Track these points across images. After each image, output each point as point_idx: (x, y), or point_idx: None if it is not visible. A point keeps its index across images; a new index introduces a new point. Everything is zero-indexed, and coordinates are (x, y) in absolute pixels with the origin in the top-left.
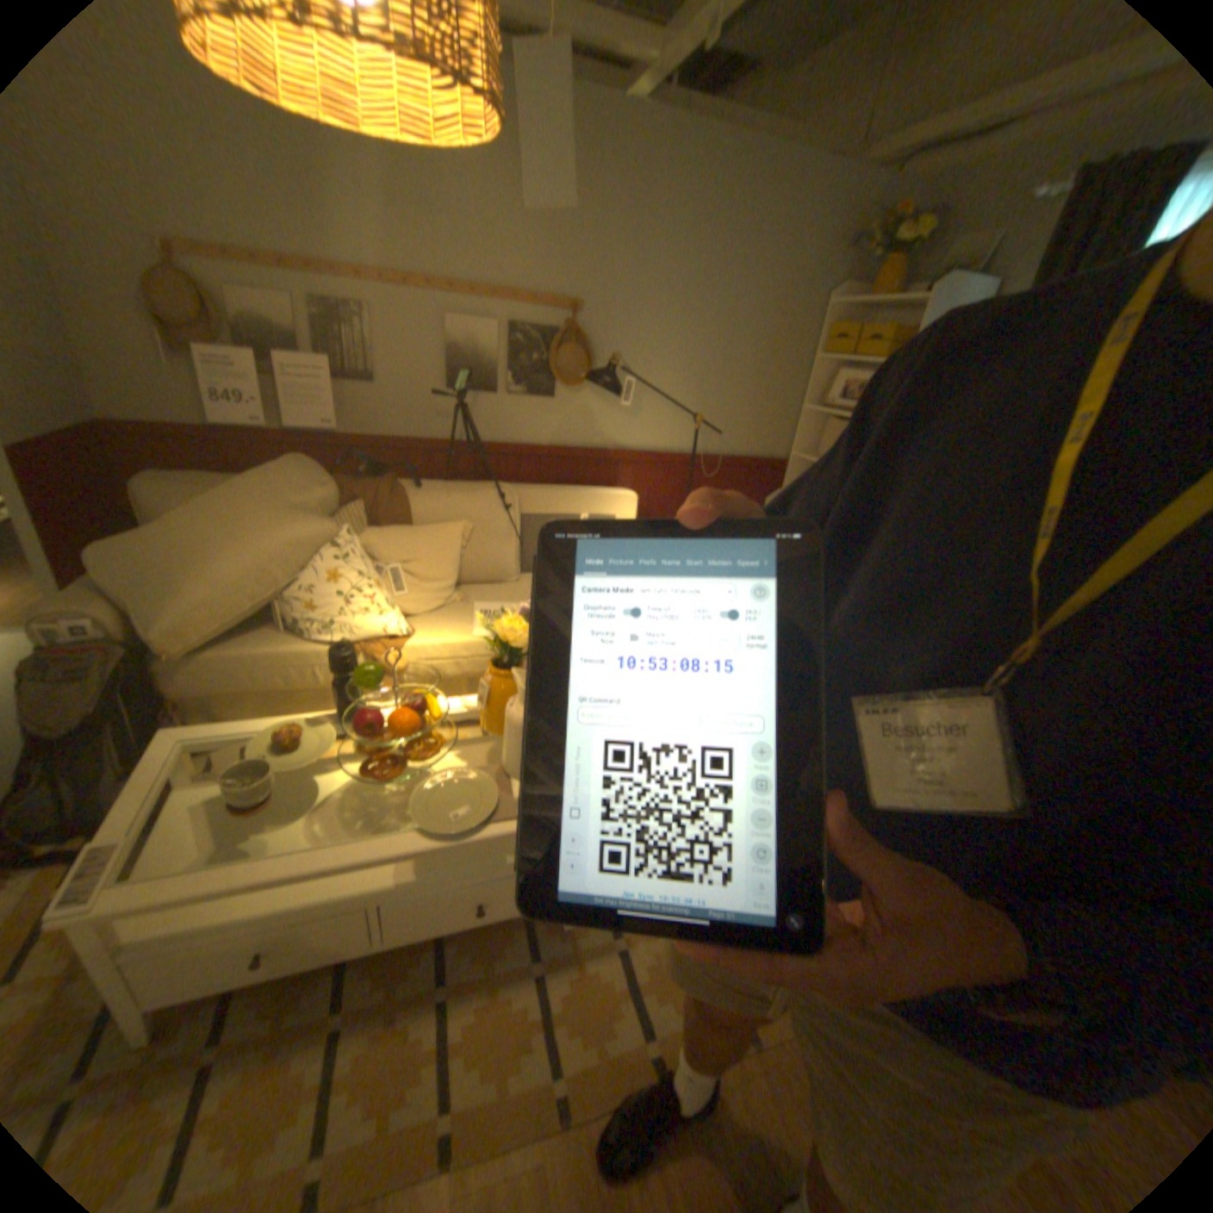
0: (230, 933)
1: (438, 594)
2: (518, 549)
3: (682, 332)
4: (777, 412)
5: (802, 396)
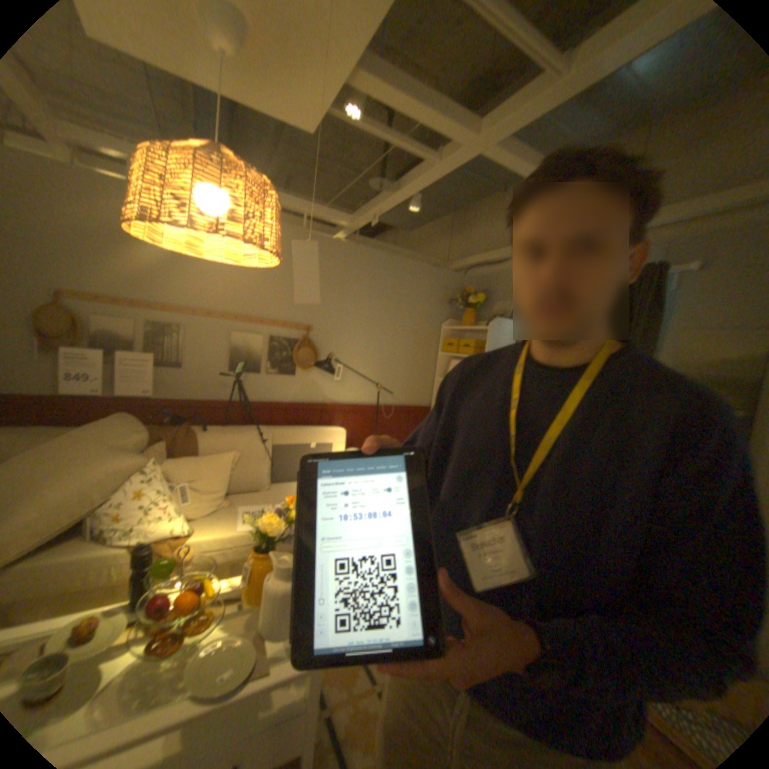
0: None
1: (212, 503)
2: (270, 468)
3: (367, 341)
4: (421, 381)
5: (433, 373)
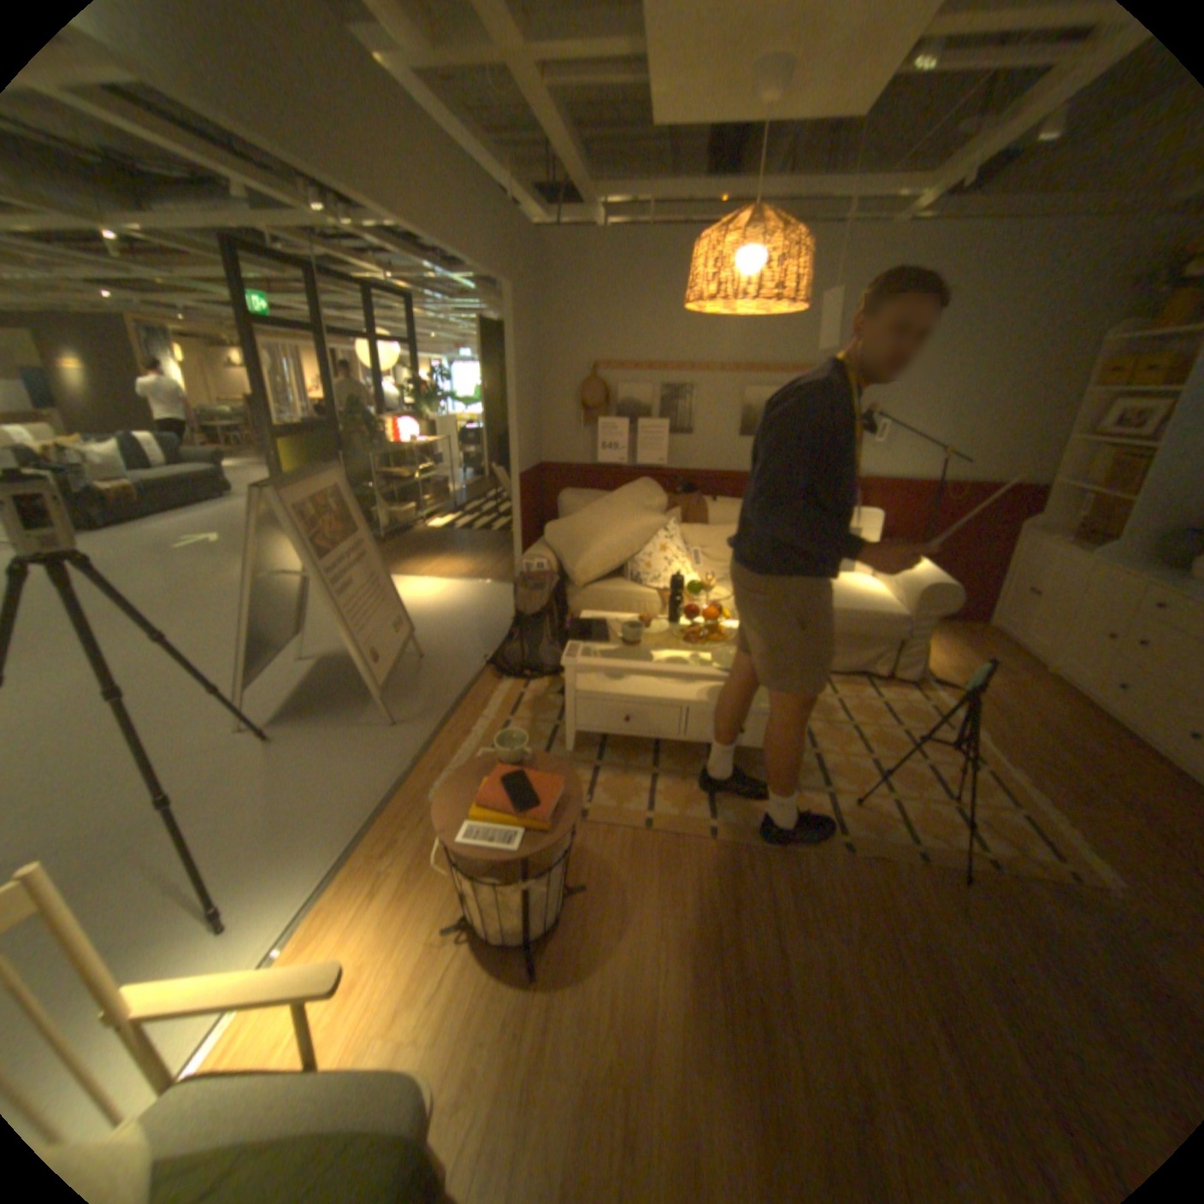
0: (619, 698)
1: (720, 571)
2: None
3: (937, 381)
4: (1038, 442)
5: (1069, 427)
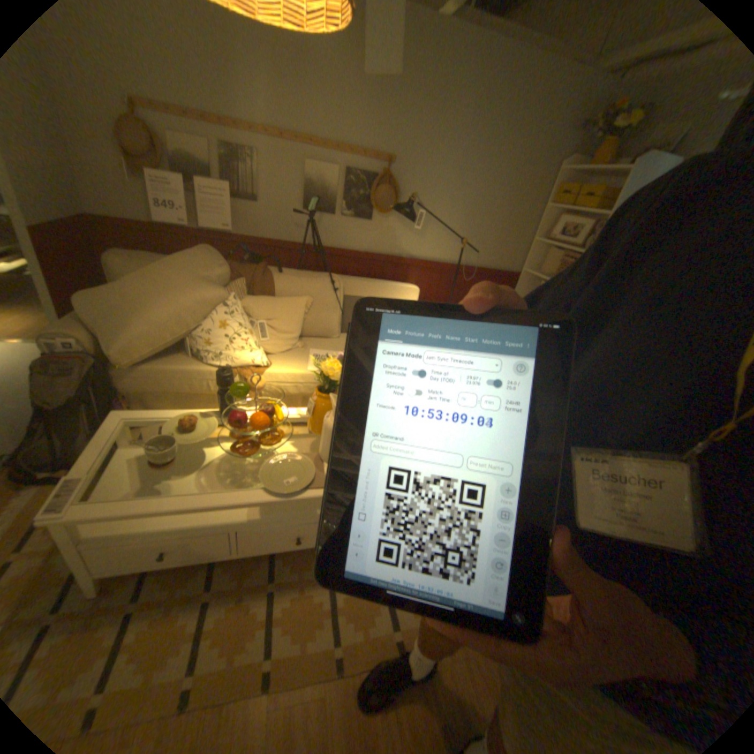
0: (145, 538)
1: (287, 341)
2: (340, 317)
3: (459, 181)
4: (517, 240)
5: (534, 231)
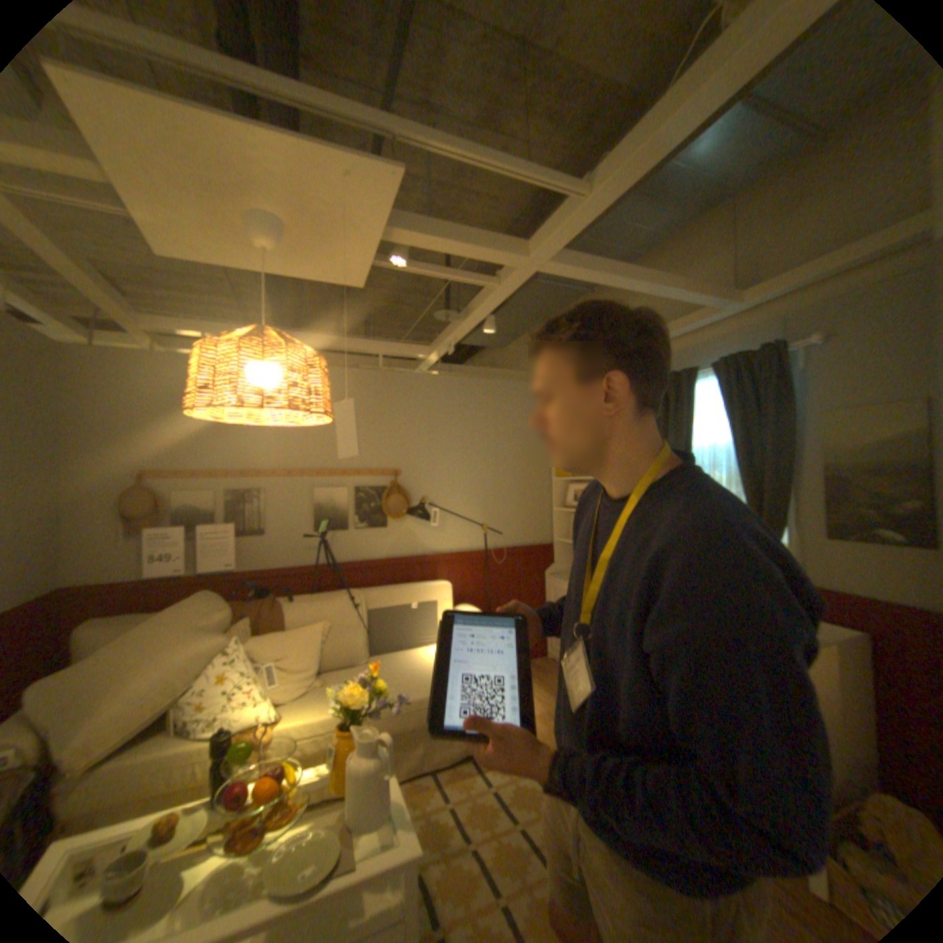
0: None
1: (303, 682)
2: (367, 636)
3: (465, 476)
4: (538, 514)
5: (551, 502)
